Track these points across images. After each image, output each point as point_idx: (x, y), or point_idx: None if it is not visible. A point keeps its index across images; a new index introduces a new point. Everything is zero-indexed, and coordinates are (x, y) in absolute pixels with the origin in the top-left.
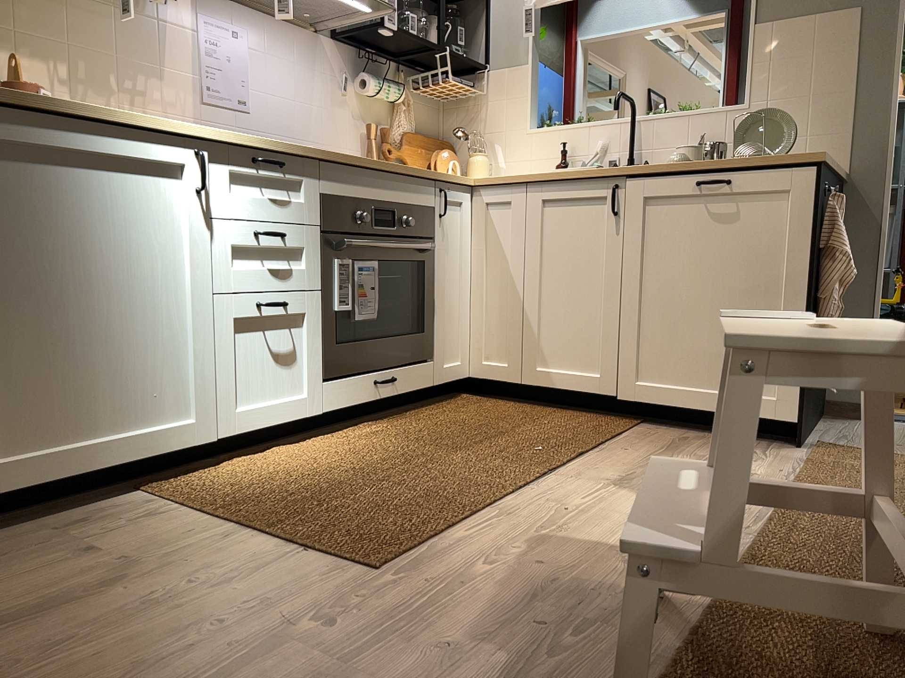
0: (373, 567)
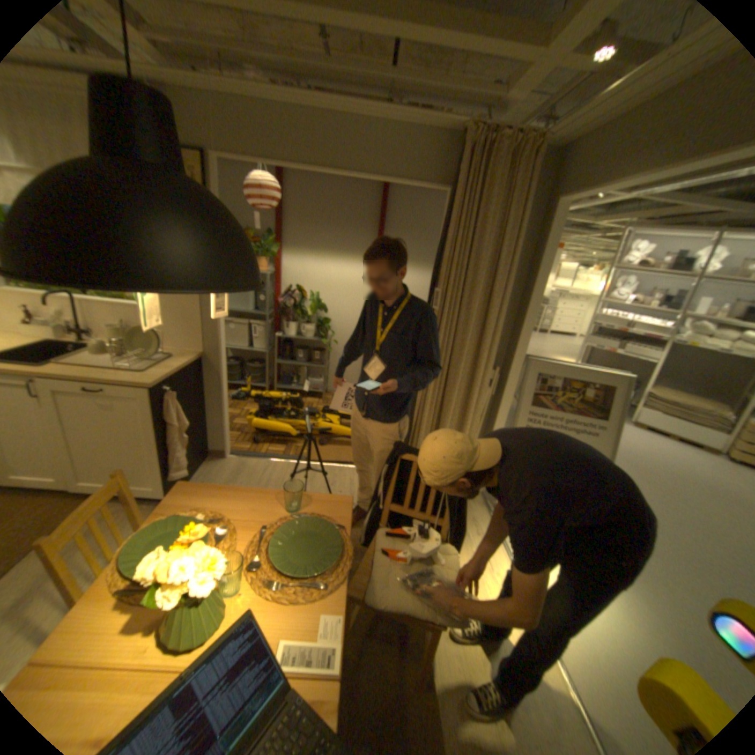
0: None
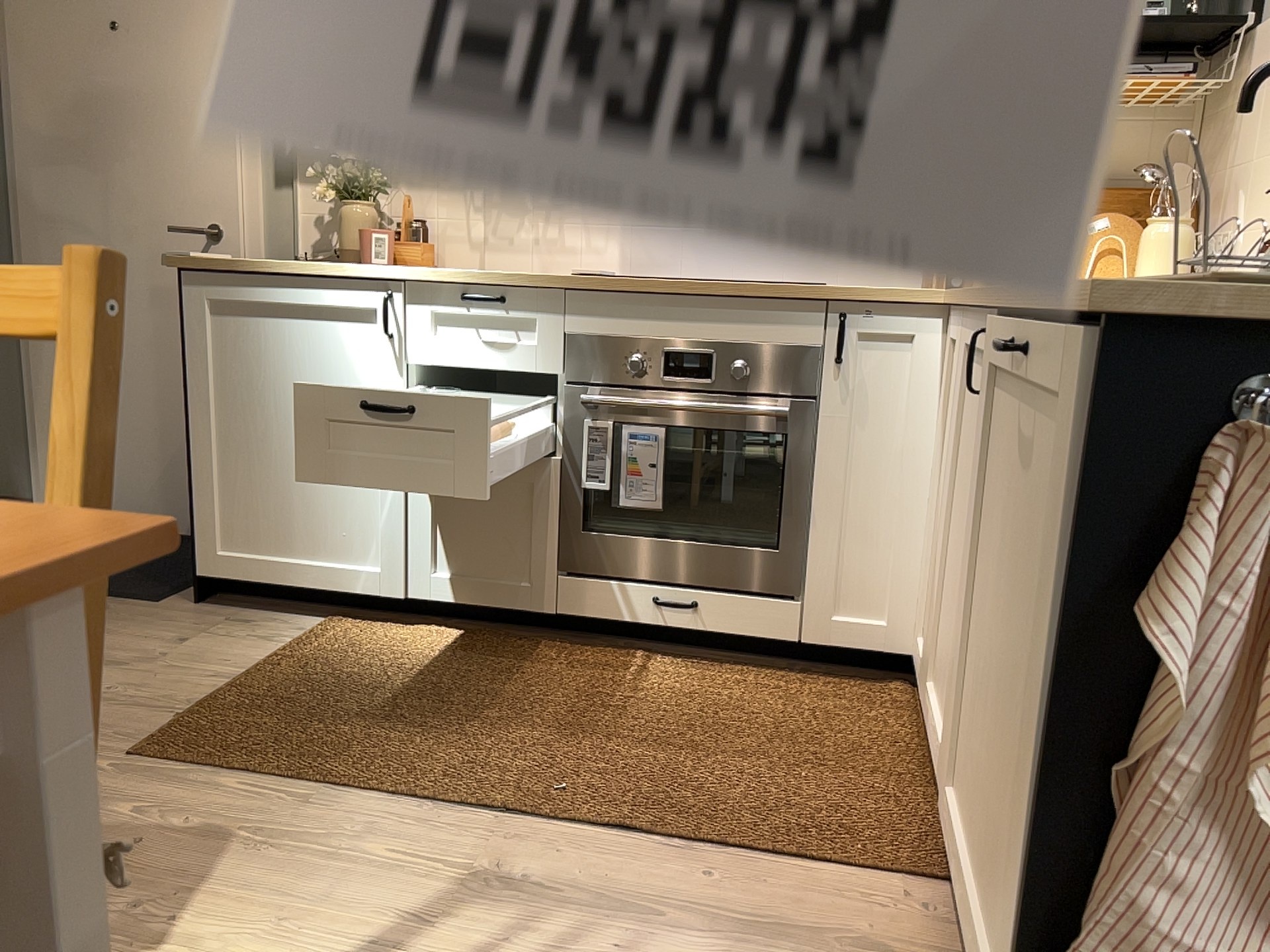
0: (129, 751)
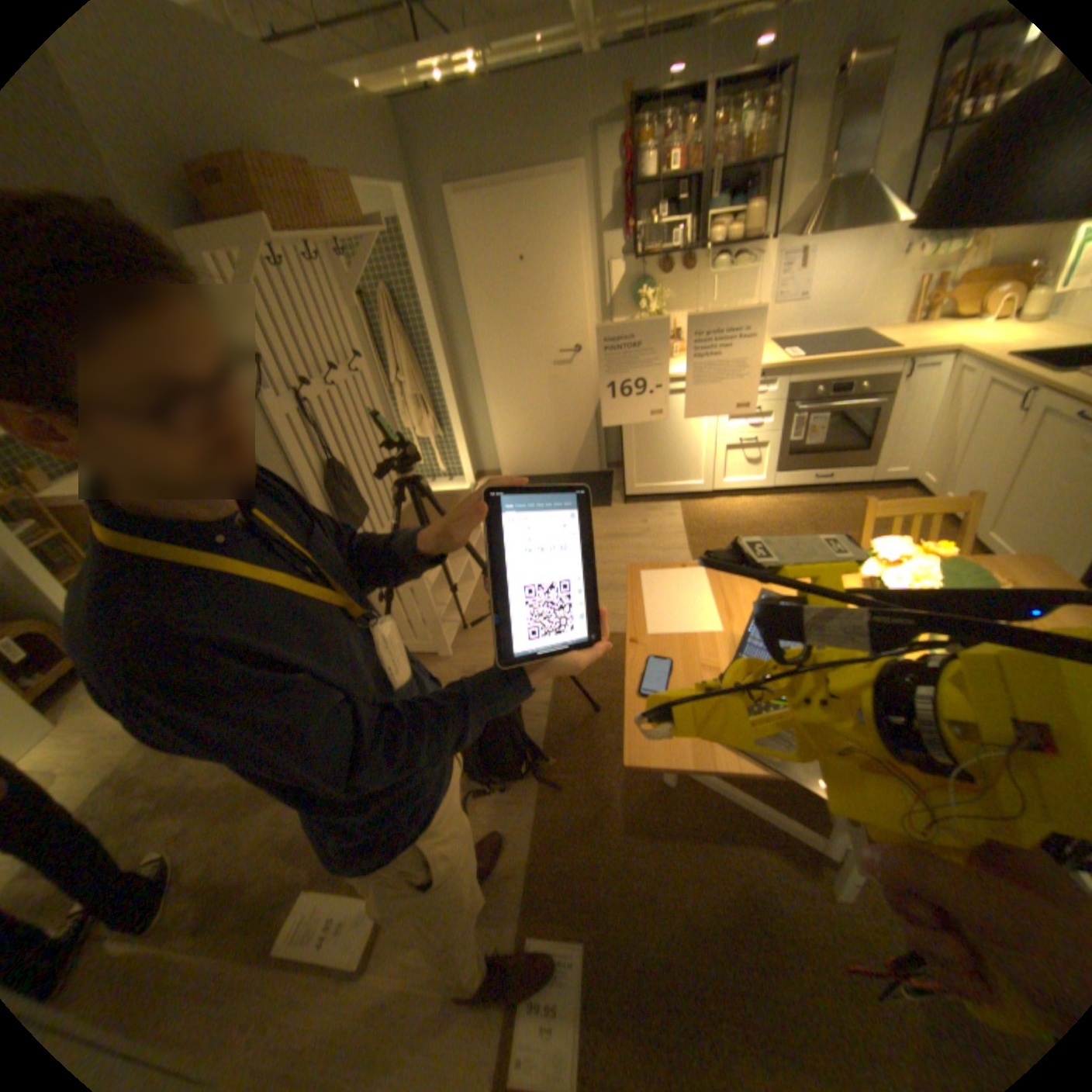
0: None
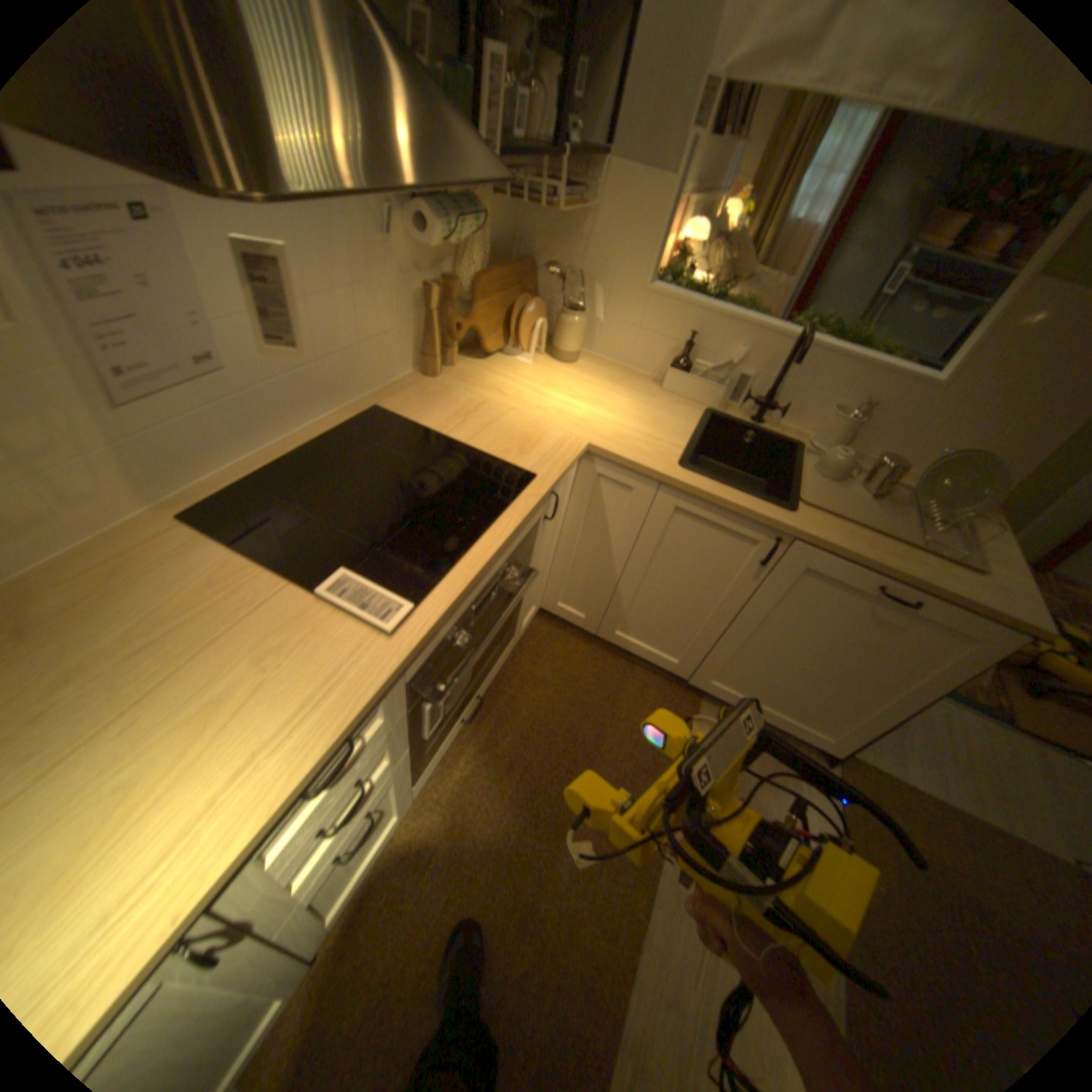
0: None
